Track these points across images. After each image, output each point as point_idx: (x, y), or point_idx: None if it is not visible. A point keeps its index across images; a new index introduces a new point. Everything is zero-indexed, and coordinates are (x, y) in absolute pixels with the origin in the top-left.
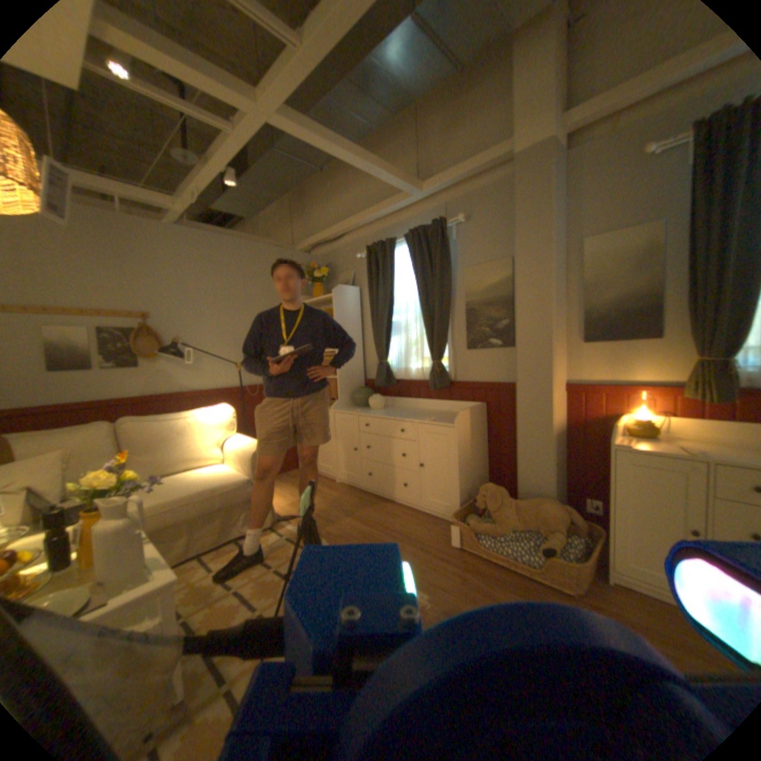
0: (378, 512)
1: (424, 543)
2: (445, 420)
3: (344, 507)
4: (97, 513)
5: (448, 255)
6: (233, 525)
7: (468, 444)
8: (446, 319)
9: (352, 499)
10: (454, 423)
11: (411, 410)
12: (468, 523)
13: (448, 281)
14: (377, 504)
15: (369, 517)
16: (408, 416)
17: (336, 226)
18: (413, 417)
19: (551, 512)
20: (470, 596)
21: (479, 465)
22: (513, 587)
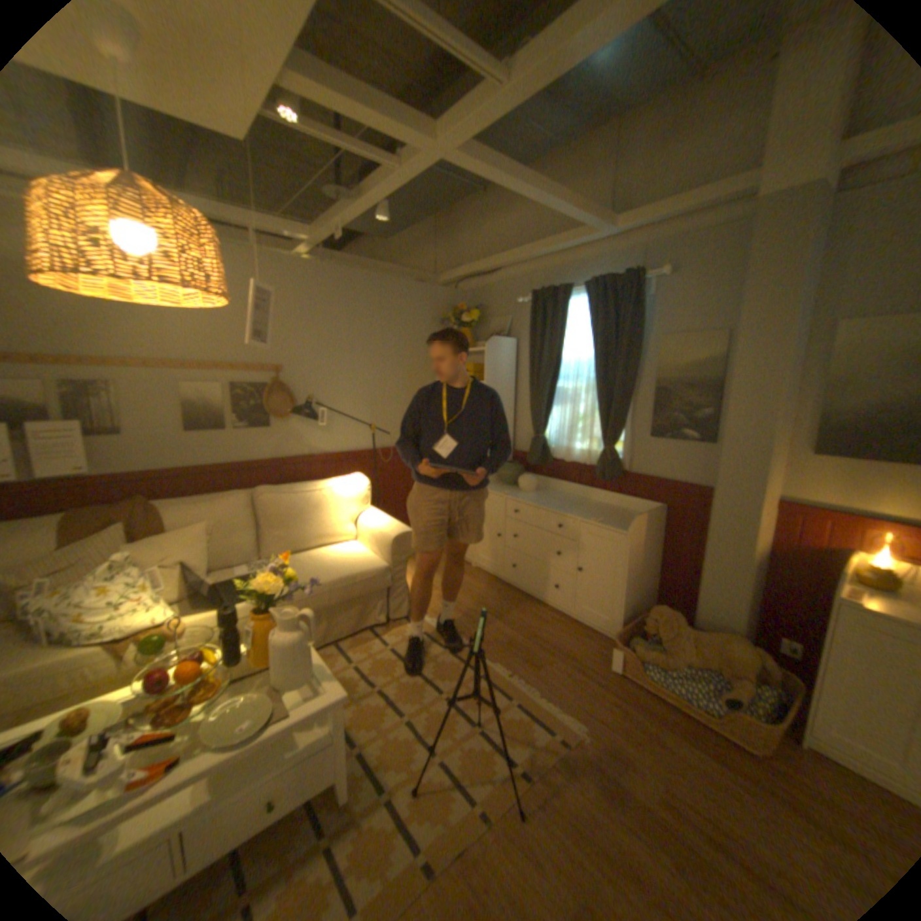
0: (522, 612)
1: (578, 661)
2: (614, 523)
3: (482, 601)
4: (263, 615)
5: (639, 318)
6: (369, 613)
7: (640, 554)
8: (627, 397)
9: (491, 592)
10: (626, 529)
11: (568, 499)
12: (634, 649)
13: (636, 350)
14: (520, 602)
15: (513, 618)
16: (567, 510)
17: (491, 259)
18: (573, 512)
19: (739, 655)
20: (634, 735)
21: (648, 577)
22: (684, 732)
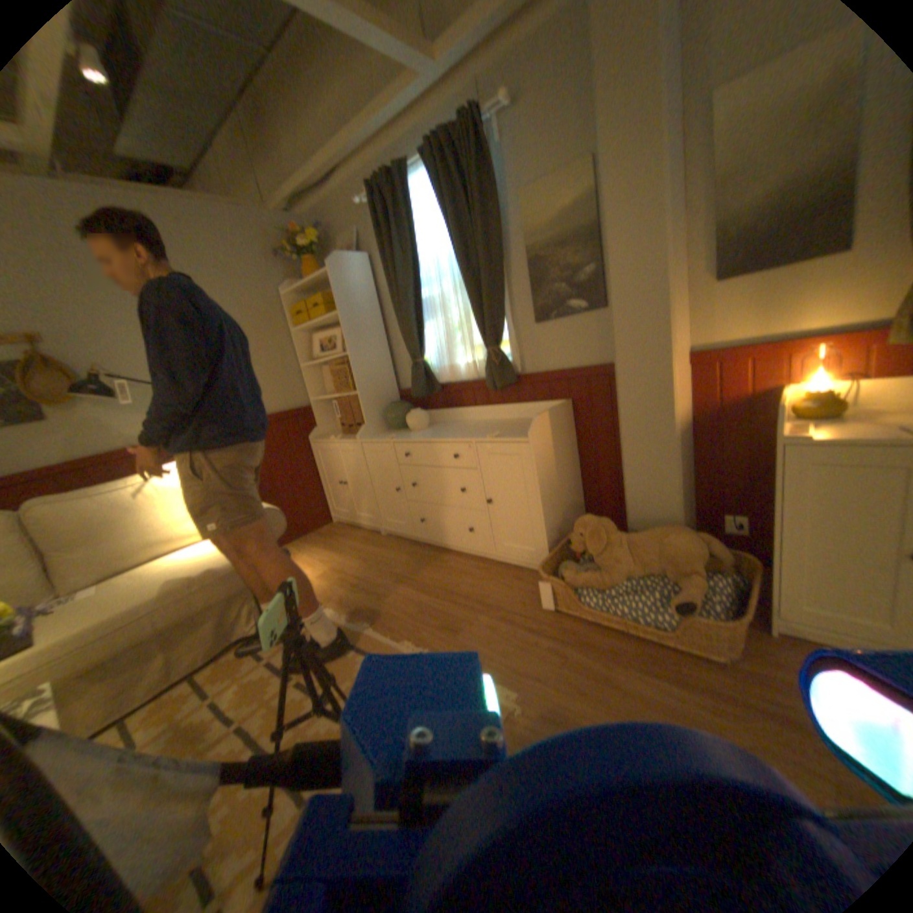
0: (438, 569)
1: (504, 608)
2: (515, 433)
3: (392, 568)
4: None
5: (489, 171)
6: (234, 623)
7: (551, 462)
8: (499, 279)
9: (403, 555)
10: (527, 435)
11: (466, 425)
12: (563, 574)
13: (495, 215)
14: (436, 558)
15: (427, 578)
16: (461, 434)
17: (315, 157)
18: (468, 434)
19: (681, 546)
20: (576, 682)
21: (569, 488)
22: (636, 658)
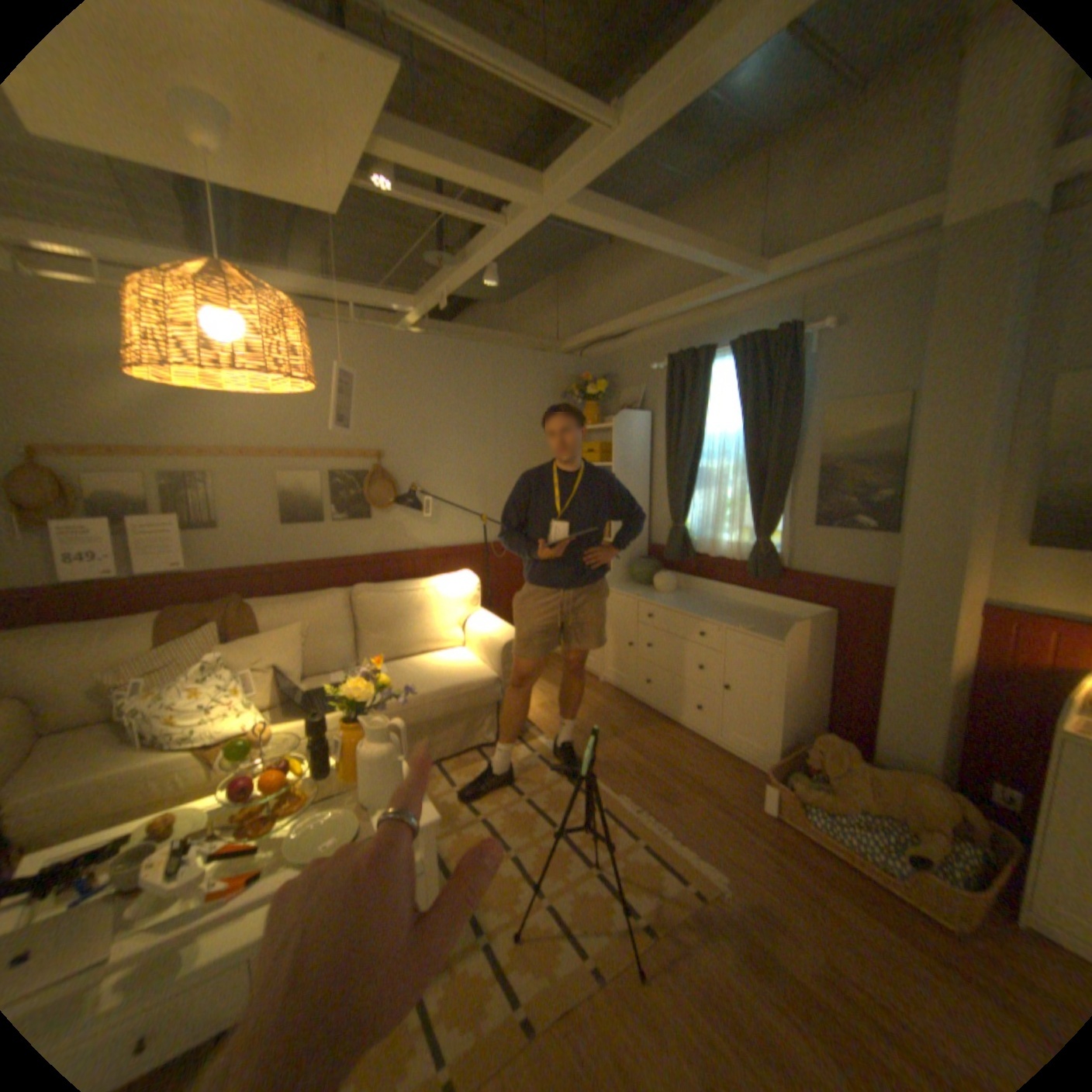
0: (657, 737)
1: (724, 799)
2: (769, 631)
3: (610, 722)
4: (354, 725)
5: (798, 381)
6: (476, 731)
7: (802, 670)
8: (785, 477)
9: (622, 711)
10: (783, 639)
11: (715, 602)
12: (793, 787)
13: (795, 421)
14: (656, 725)
15: (646, 743)
16: (711, 615)
17: (621, 320)
18: (718, 617)
19: (929, 800)
20: (789, 893)
21: (815, 699)
22: (856, 893)
